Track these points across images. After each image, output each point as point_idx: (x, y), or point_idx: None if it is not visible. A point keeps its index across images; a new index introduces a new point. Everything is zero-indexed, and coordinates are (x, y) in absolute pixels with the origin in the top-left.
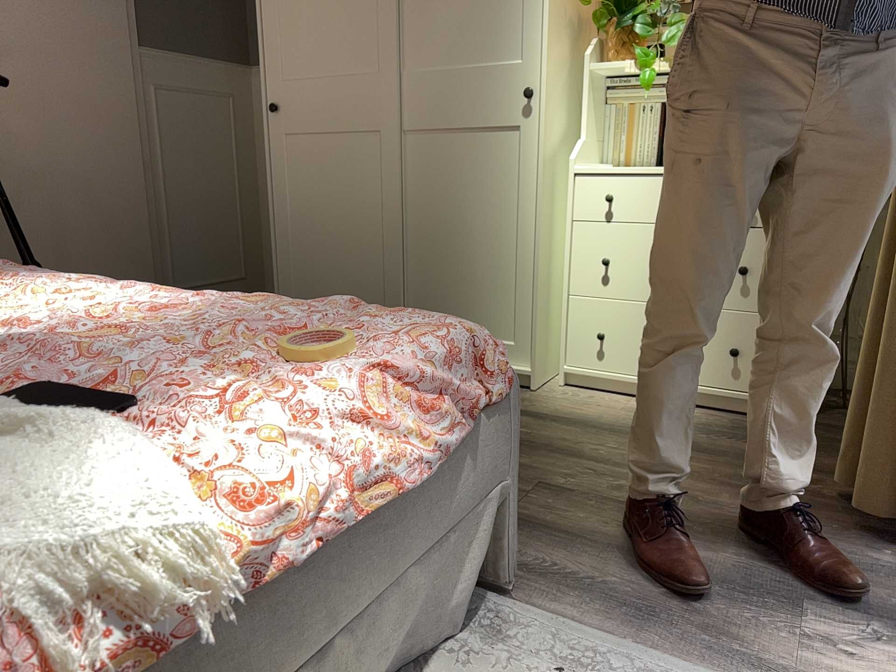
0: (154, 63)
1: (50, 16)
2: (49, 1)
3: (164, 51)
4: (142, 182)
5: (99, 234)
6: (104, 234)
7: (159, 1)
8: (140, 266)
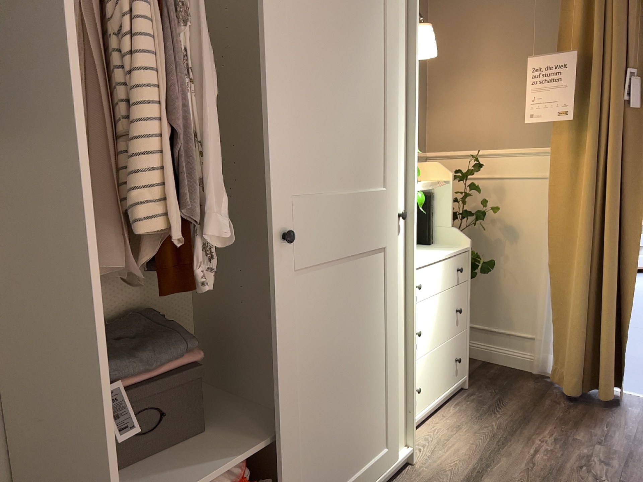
0: None
1: None
2: None
3: None
4: None
5: None
6: None
7: None
8: None
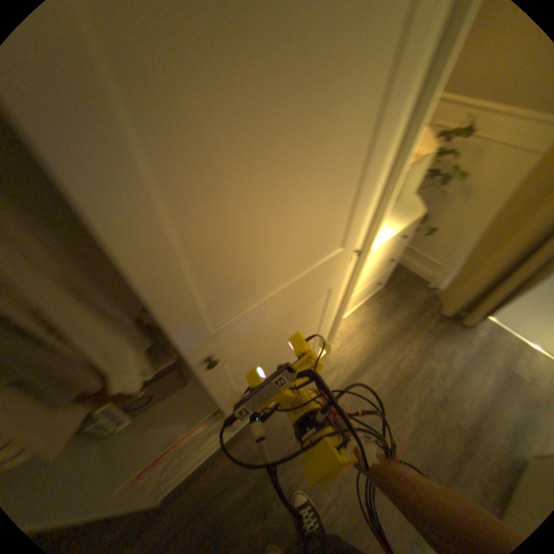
0: None
1: None
2: None
3: None
4: None
5: None
6: None
7: None
8: None
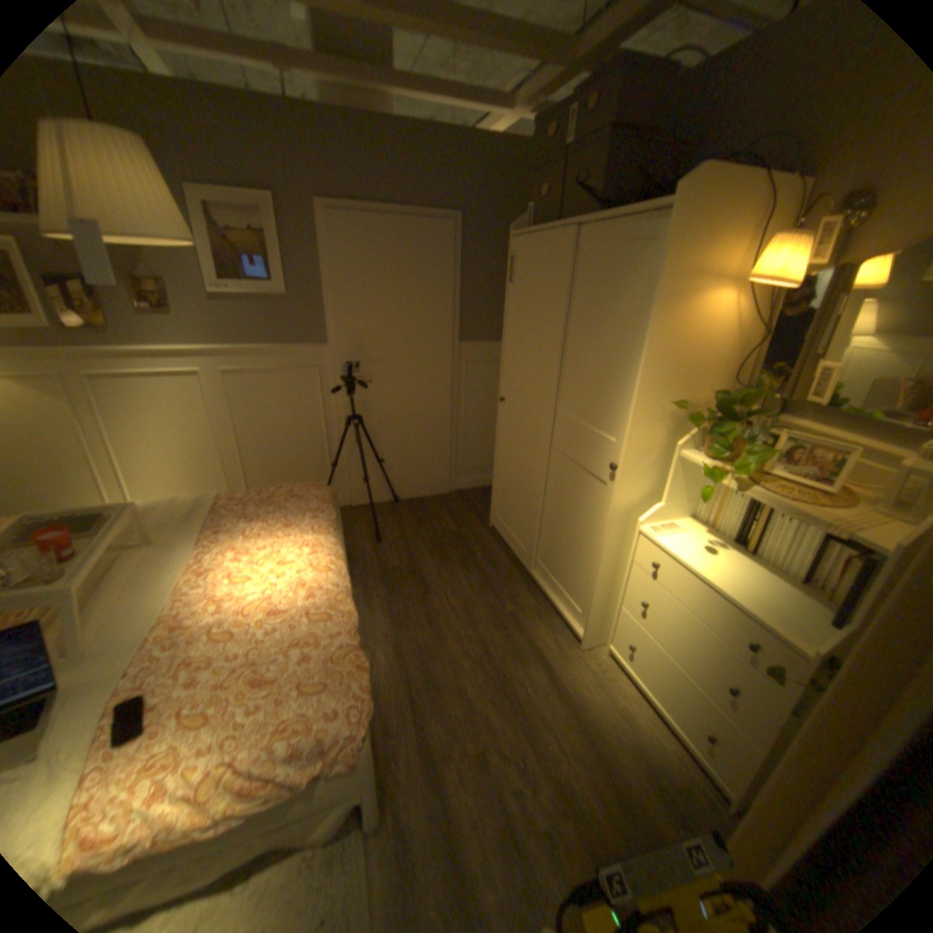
0: (466, 348)
1: (407, 335)
2: (407, 327)
3: (474, 341)
4: (448, 415)
5: (420, 441)
6: (423, 441)
7: (474, 312)
8: (441, 456)
